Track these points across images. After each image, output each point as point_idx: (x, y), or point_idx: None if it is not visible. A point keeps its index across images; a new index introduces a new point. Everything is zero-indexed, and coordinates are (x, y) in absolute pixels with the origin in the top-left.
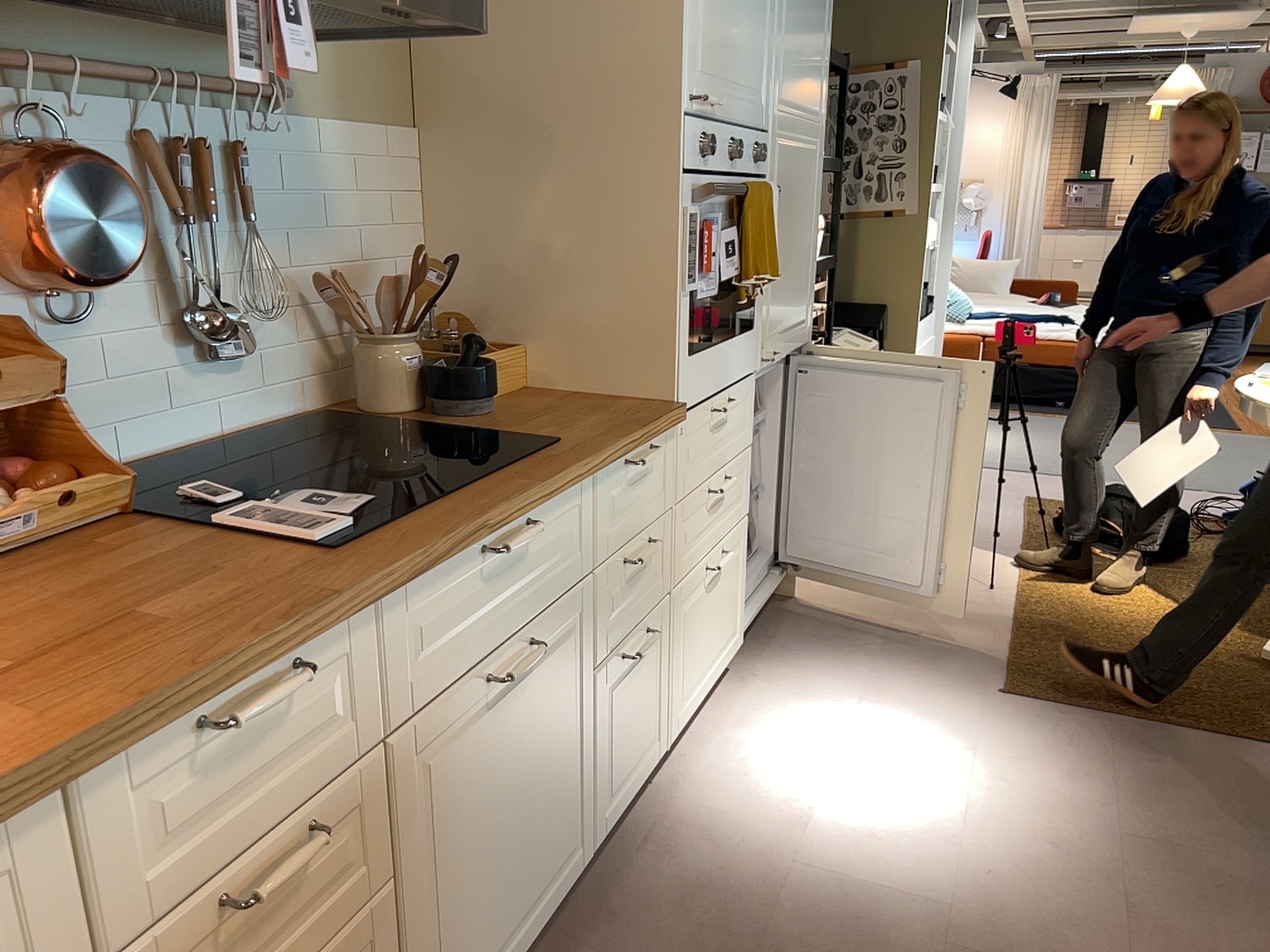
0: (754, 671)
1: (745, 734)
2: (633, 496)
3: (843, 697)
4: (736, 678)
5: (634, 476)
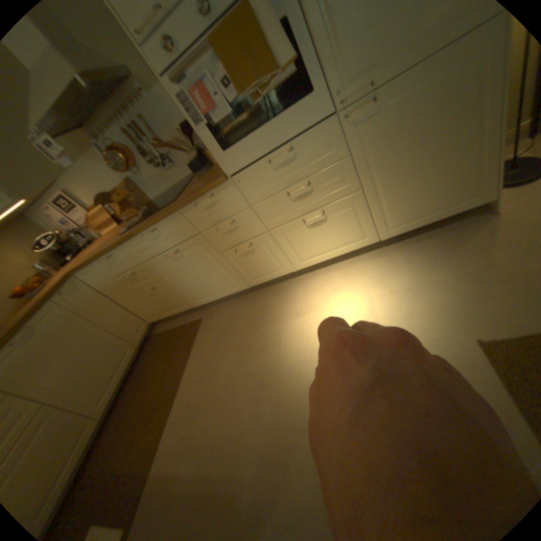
0: (390, 253)
1: (340, 278)
2: (211, 211)
3: (395, 286)
4: (379, 253)
5: (208, 206)
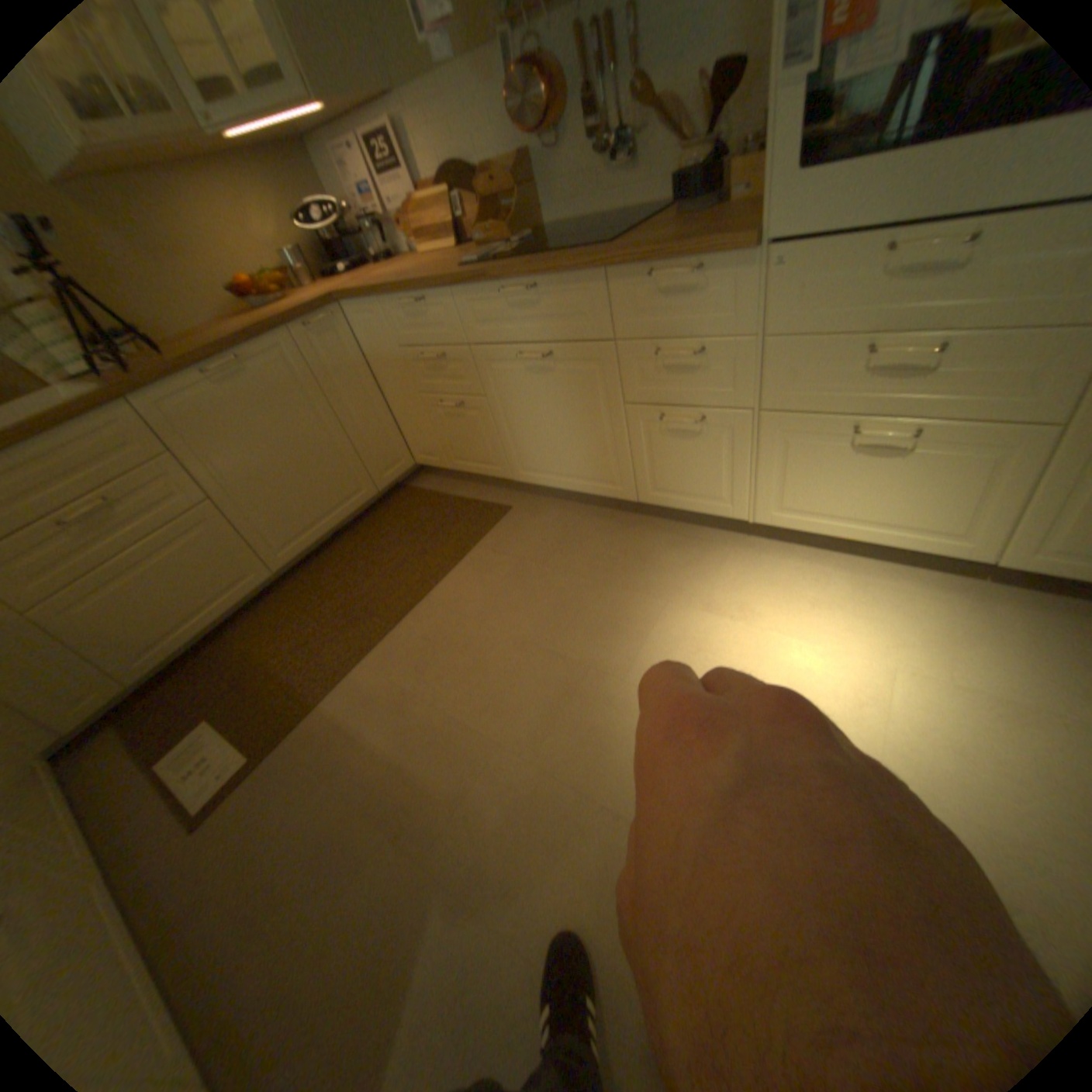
0: (996, 602)
1: (842, 588)
2: (669, 302)
3: (969, 677)
4: (967, 586)
5: (671, 285)
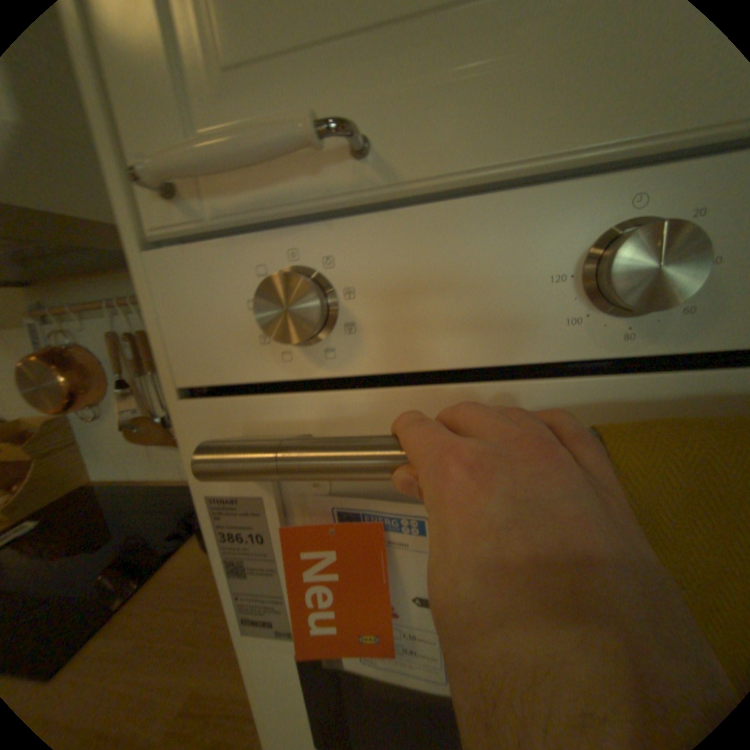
0: None
1: None
2: None
3: None
4: None
5: None
